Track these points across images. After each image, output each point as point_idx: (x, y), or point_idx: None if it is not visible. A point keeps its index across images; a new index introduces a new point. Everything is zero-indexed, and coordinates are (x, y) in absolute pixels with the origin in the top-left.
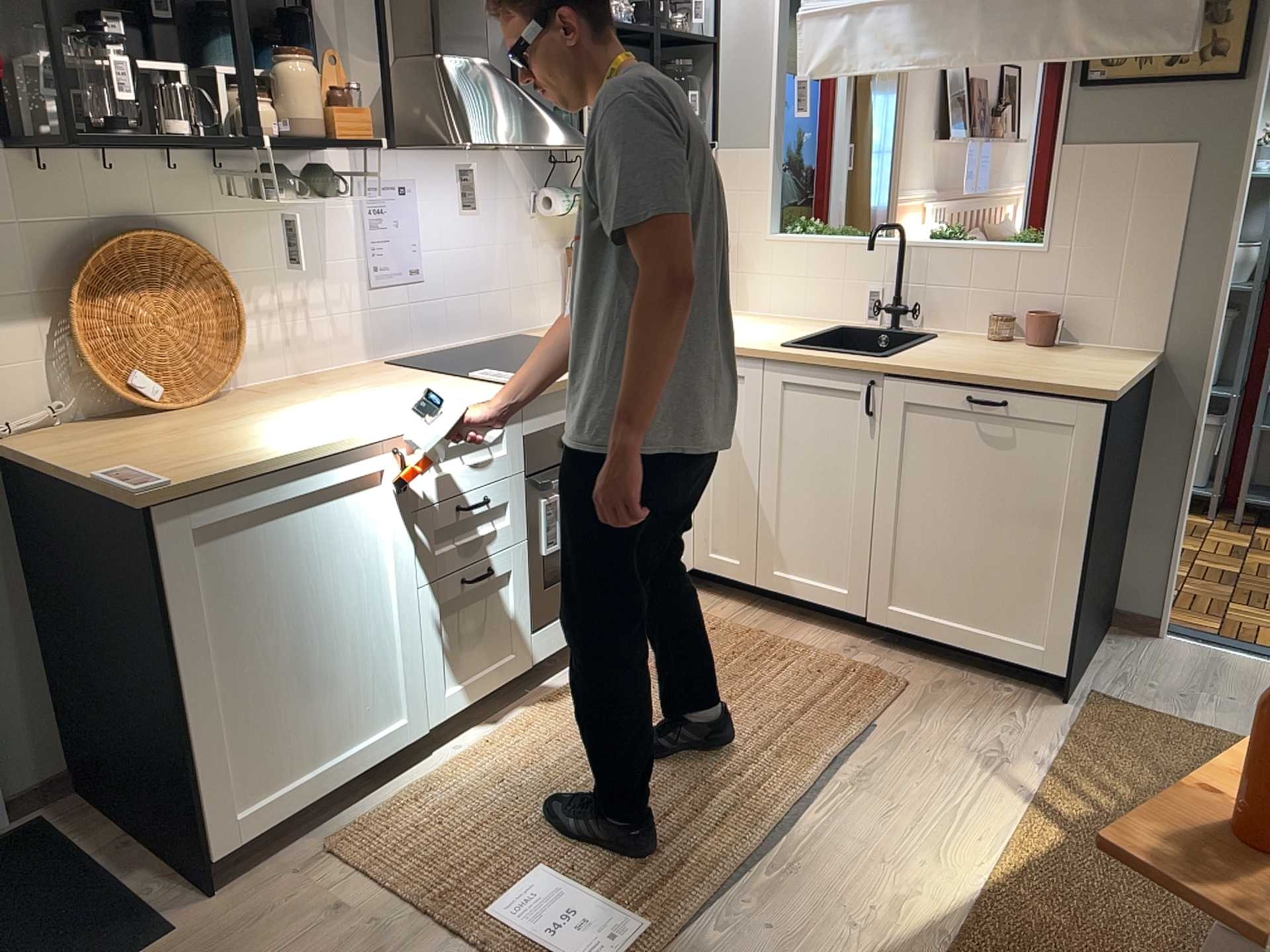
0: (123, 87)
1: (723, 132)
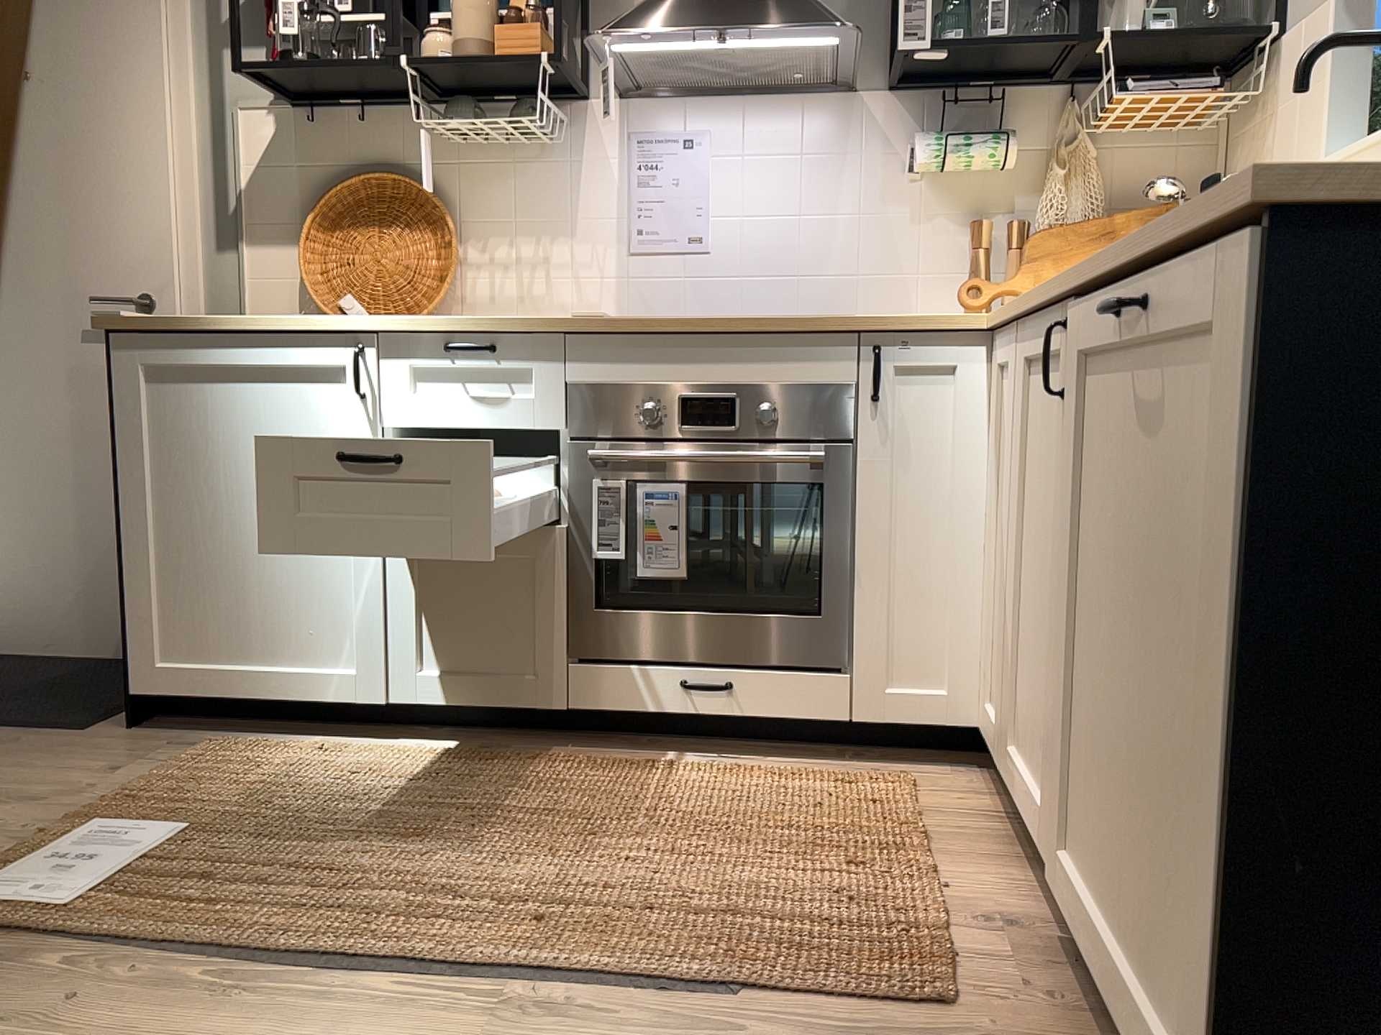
0: (288, 24)
1: (1287, 6)
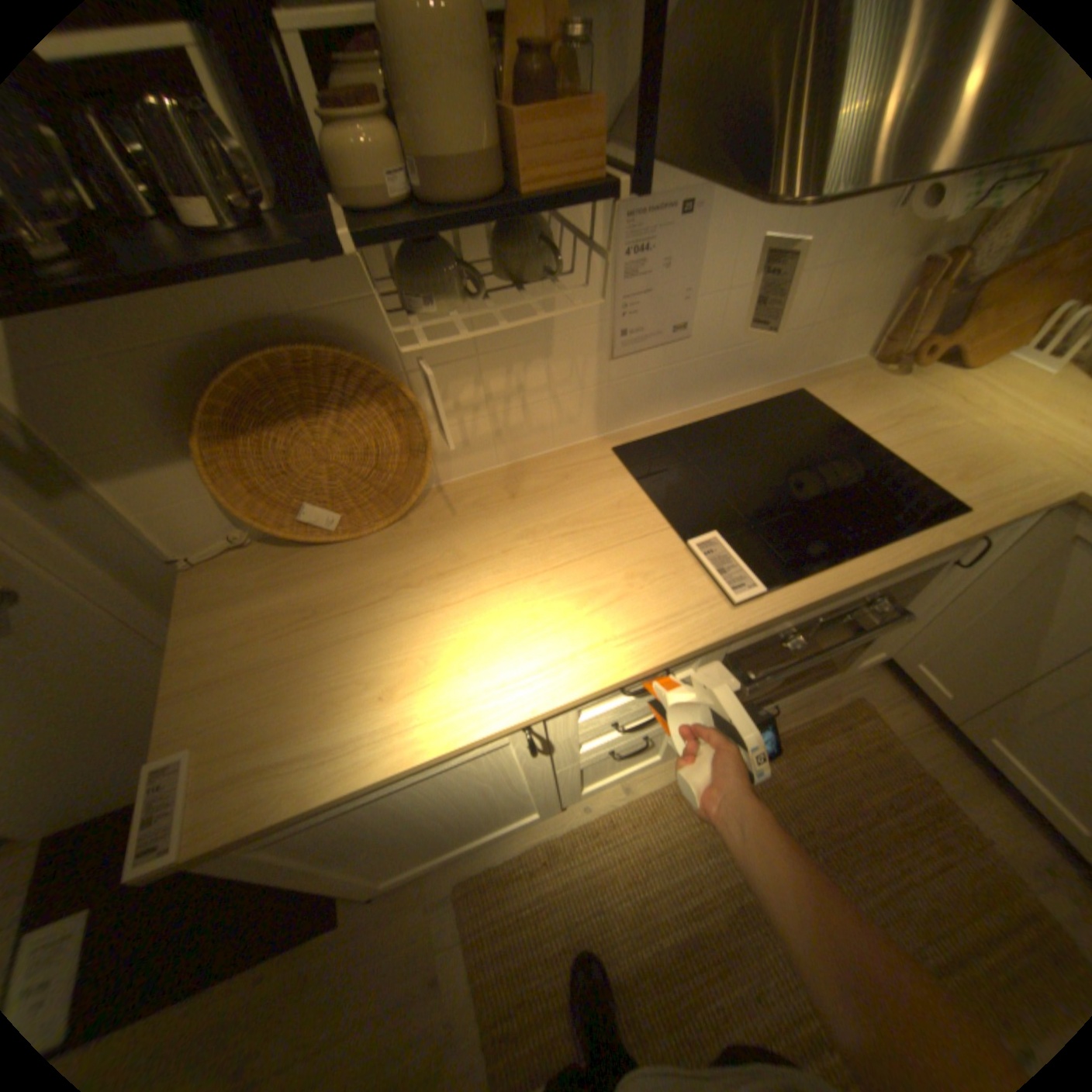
0: None
1: None
